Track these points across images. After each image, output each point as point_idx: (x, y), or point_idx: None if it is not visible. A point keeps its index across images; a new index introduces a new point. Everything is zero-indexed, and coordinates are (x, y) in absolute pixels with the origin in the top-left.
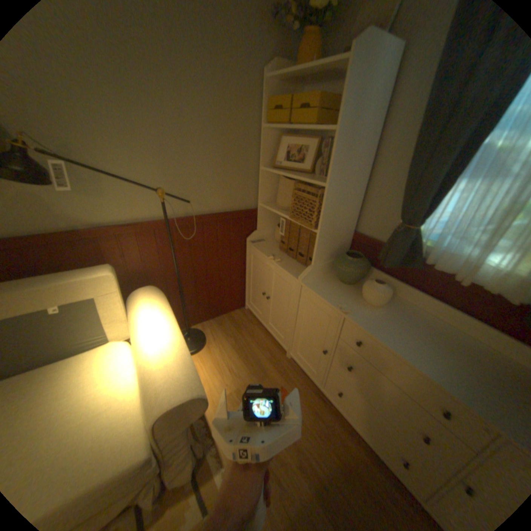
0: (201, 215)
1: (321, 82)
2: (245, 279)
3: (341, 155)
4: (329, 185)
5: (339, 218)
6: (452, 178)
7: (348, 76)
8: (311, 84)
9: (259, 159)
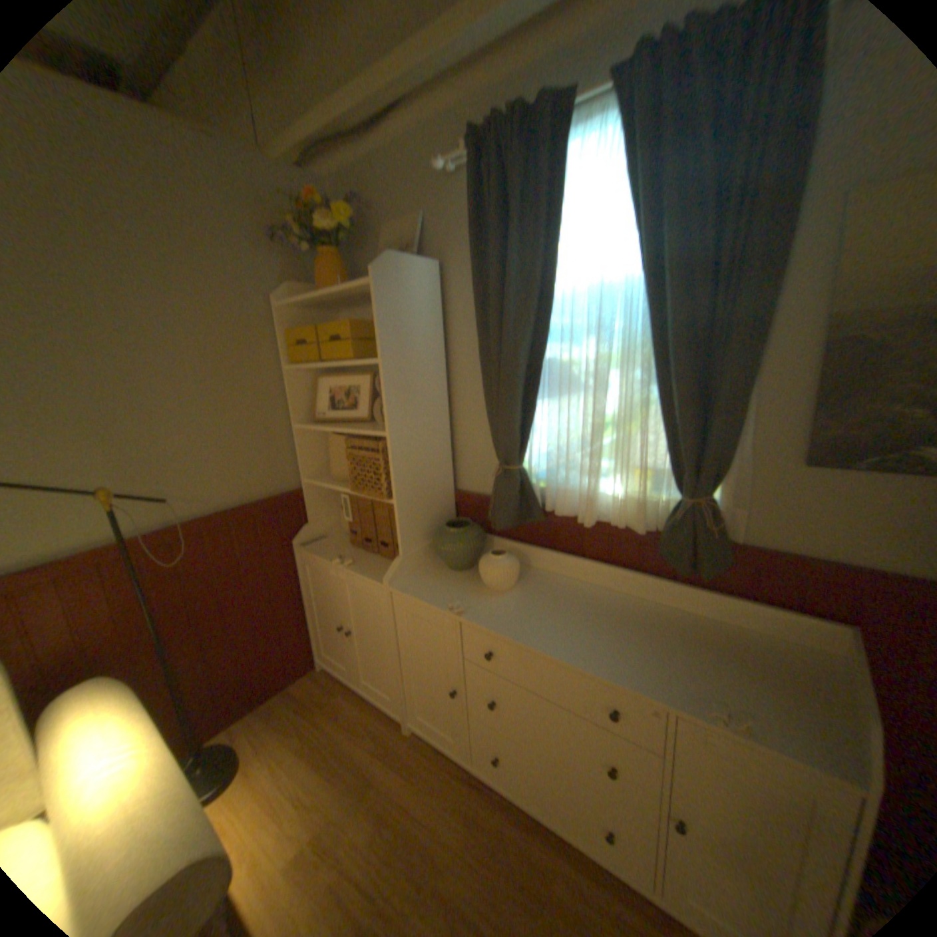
0: (194, 518)
1: (359, 305)
2: (305, 614)
3: (395, 392)
4: (391, 433)
5: (421, 475)
6: (533, 400)
7: (375, 302)
8: (346, 307)
9: (288, 413)
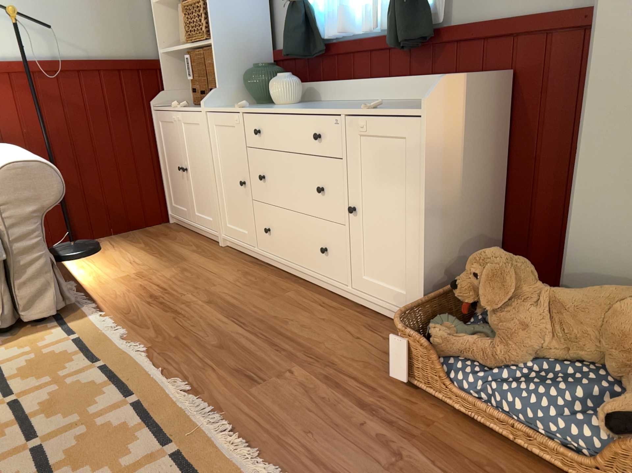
0: (75, 62)
1: None
2: (161, 172)
3: None
4: None
5: (236, 26)
6: None
7: None
8: None
9: None
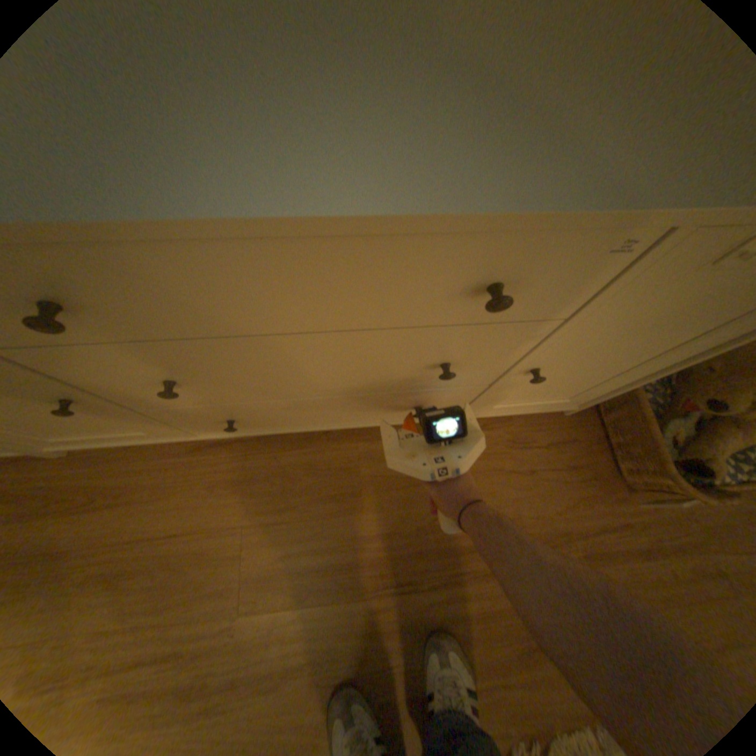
0: None
1: None
2: None
3: None
4: None
5: None
6: None
7: None
8: None
9: None
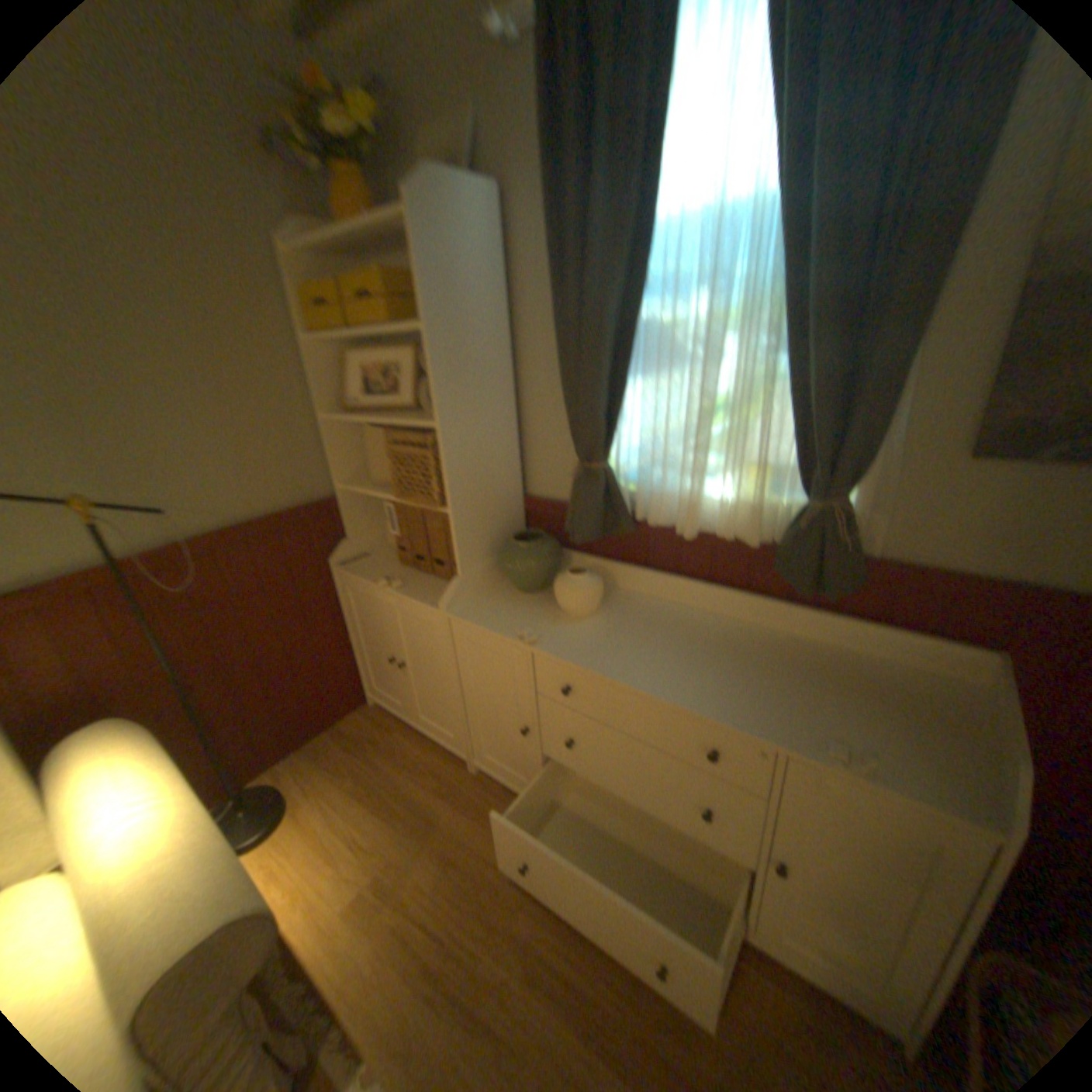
0: (201, 532)
1: (391, 249)
2: (350, 643)
3: (444, 367)
4: (441, 422)
5: (481, 476)
6: (622, 376)
7: (411, 238)
8: (374, 253)
9: (309, 398)
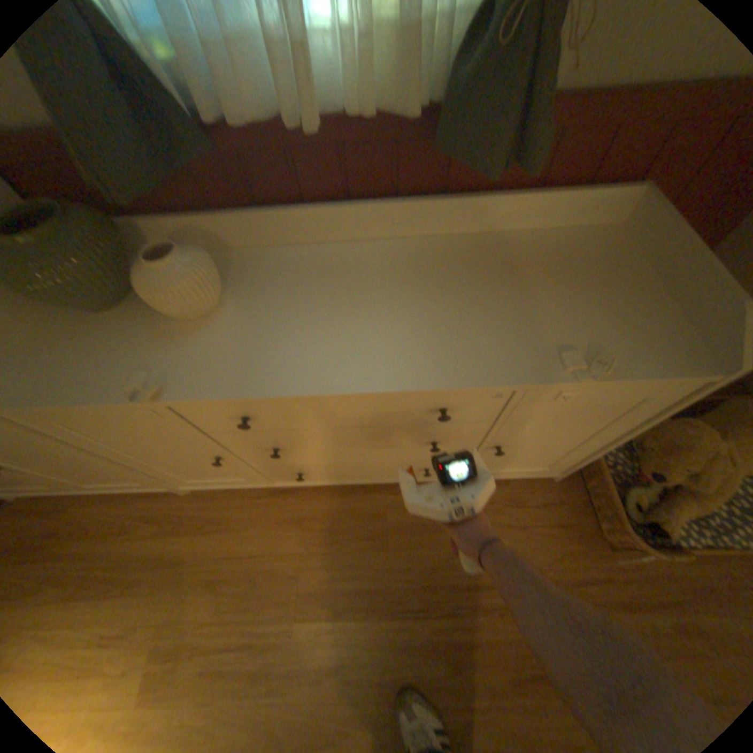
0: None
1: None
2: None
3: None
4: None
5: None
6: None
7: None
8: None
9: None
